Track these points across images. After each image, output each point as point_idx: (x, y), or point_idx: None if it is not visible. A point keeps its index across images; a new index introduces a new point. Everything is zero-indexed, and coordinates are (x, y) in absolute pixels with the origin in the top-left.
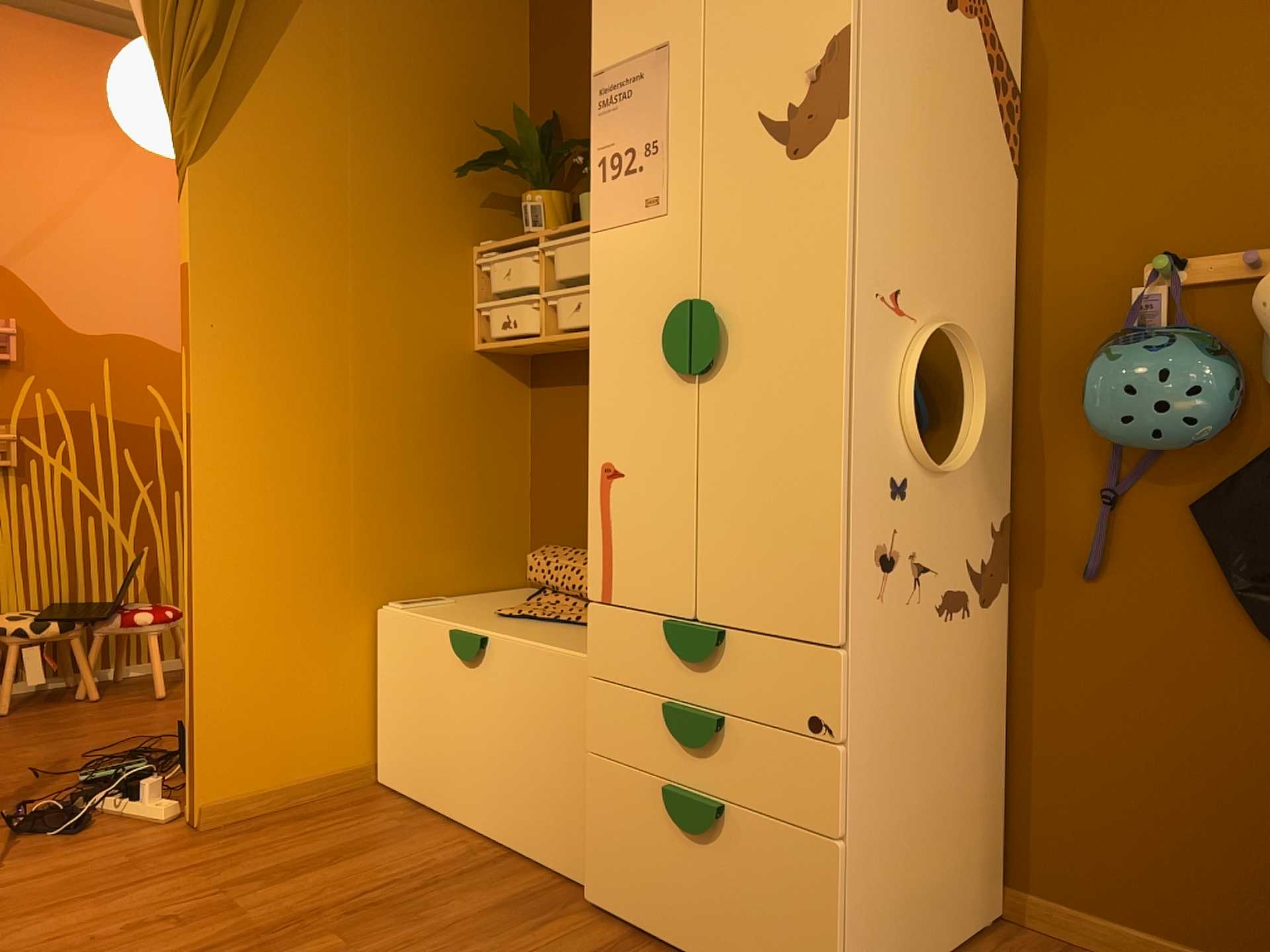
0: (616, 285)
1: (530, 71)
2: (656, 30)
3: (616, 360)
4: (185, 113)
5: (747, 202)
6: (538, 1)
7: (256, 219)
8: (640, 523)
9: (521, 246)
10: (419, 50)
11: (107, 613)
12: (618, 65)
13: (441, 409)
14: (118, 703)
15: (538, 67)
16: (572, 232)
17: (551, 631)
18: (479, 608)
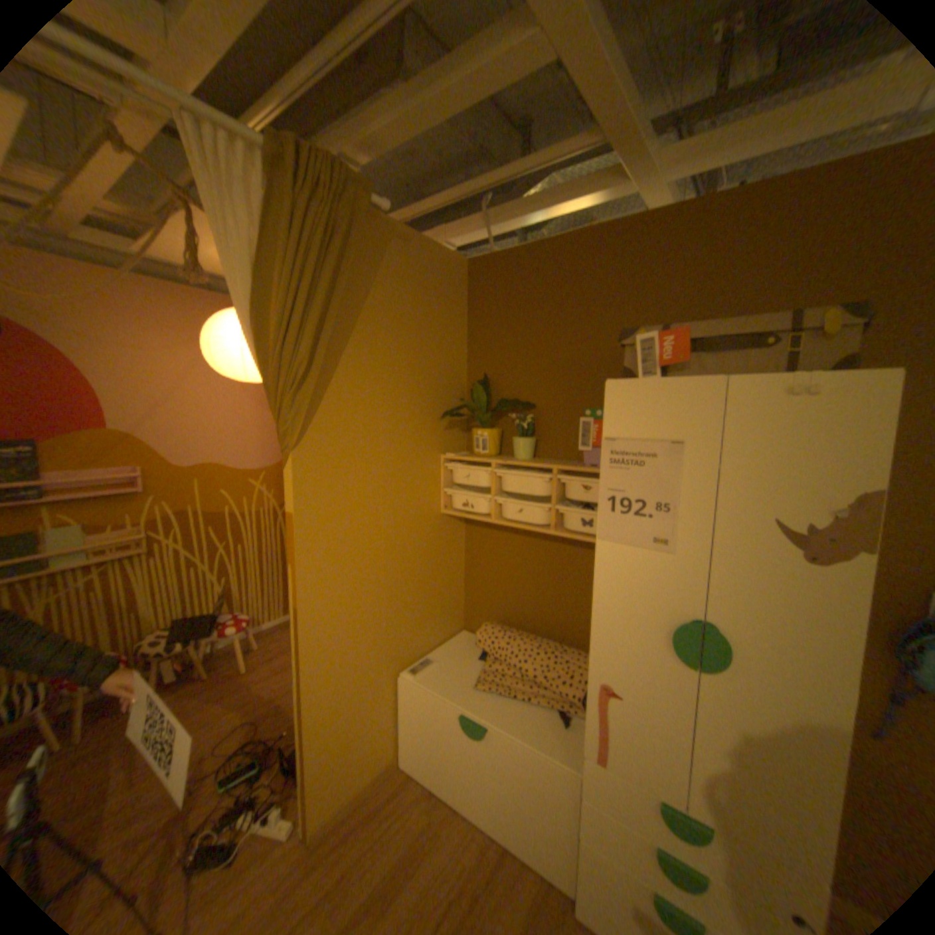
0: (621, 581)
1: (466, 344)
2: (671, 427)
3: (618, 628)
4: (285, 415)
5: (759, 575)
6: (473, 304)
7: (330, 474)
8: (637, 735)
9: (478, 465)
10: (415, 343)
11: (208, 630)
12: (630, 438)
13: (426, 552)
14: (219, 683)
15: (472, 344)
16: (514, 464)
17: (522, 717)
18: (456, 671)
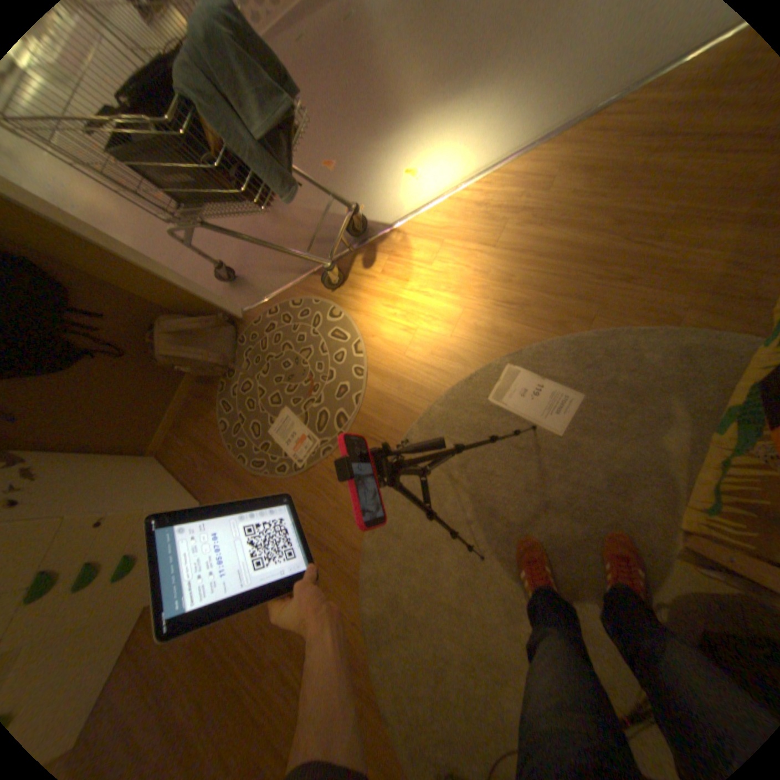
0: None
1: None
2: None
3: None
4: None
5: None
6: None
7: None
8: None
9: None
10: None
11: None
12: None
13: None
14: None
15: None
16: None
17: None
18: None
